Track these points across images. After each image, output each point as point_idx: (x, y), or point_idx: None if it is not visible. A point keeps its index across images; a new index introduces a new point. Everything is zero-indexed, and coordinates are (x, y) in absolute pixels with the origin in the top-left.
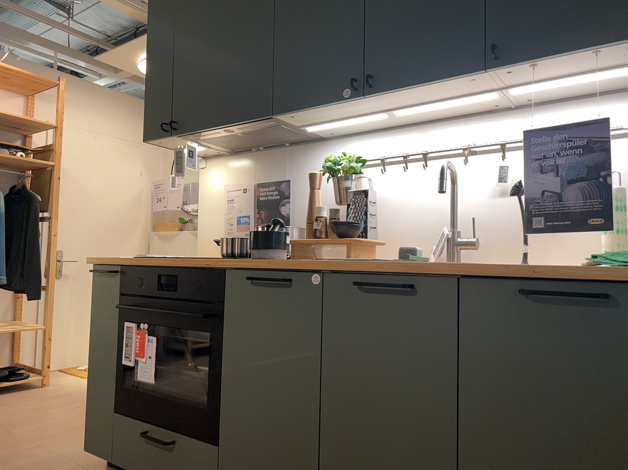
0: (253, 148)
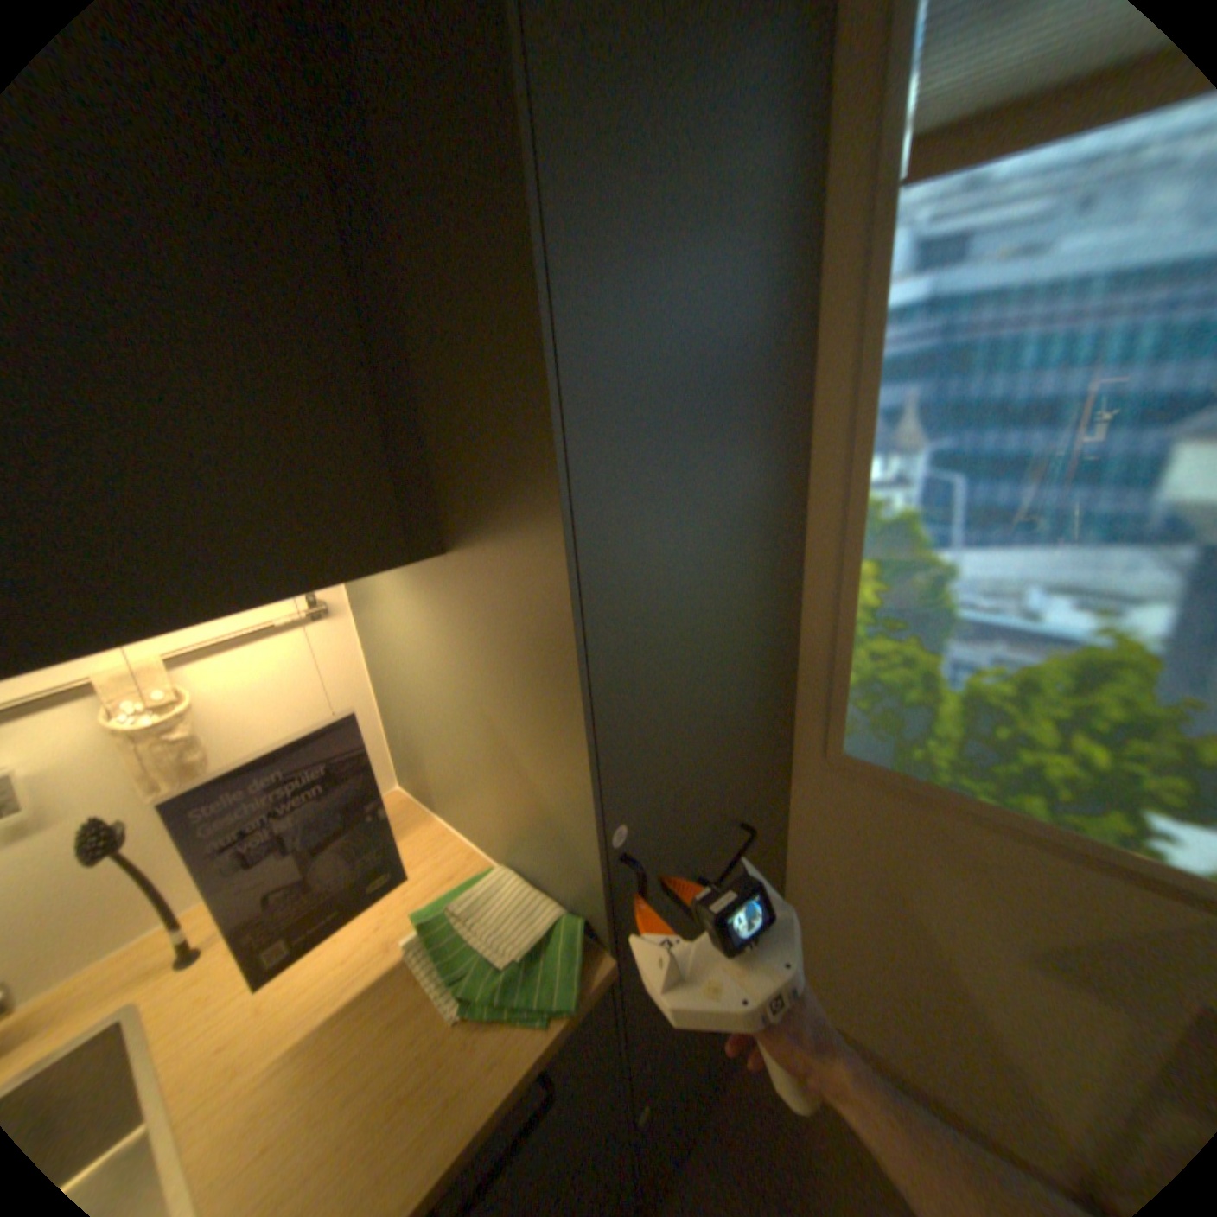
0: None
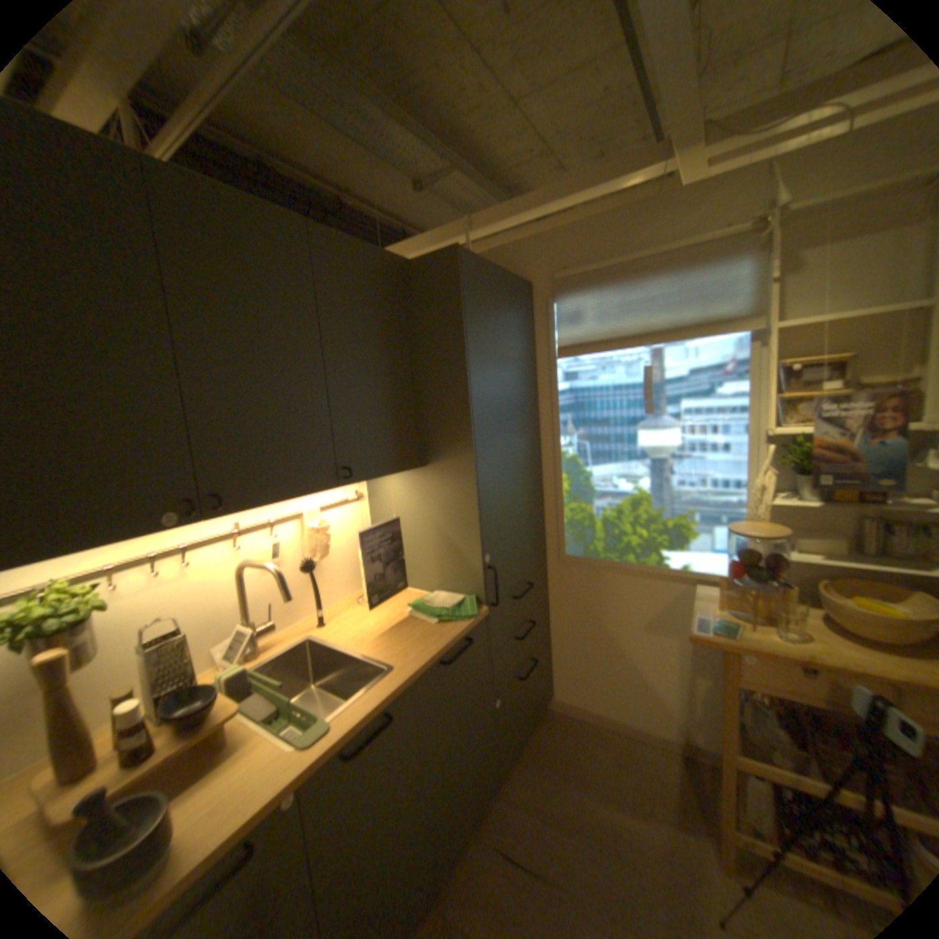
0: None
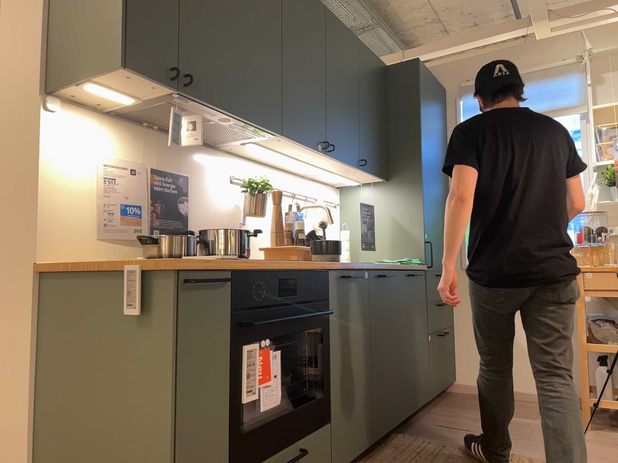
0: (148, 123)
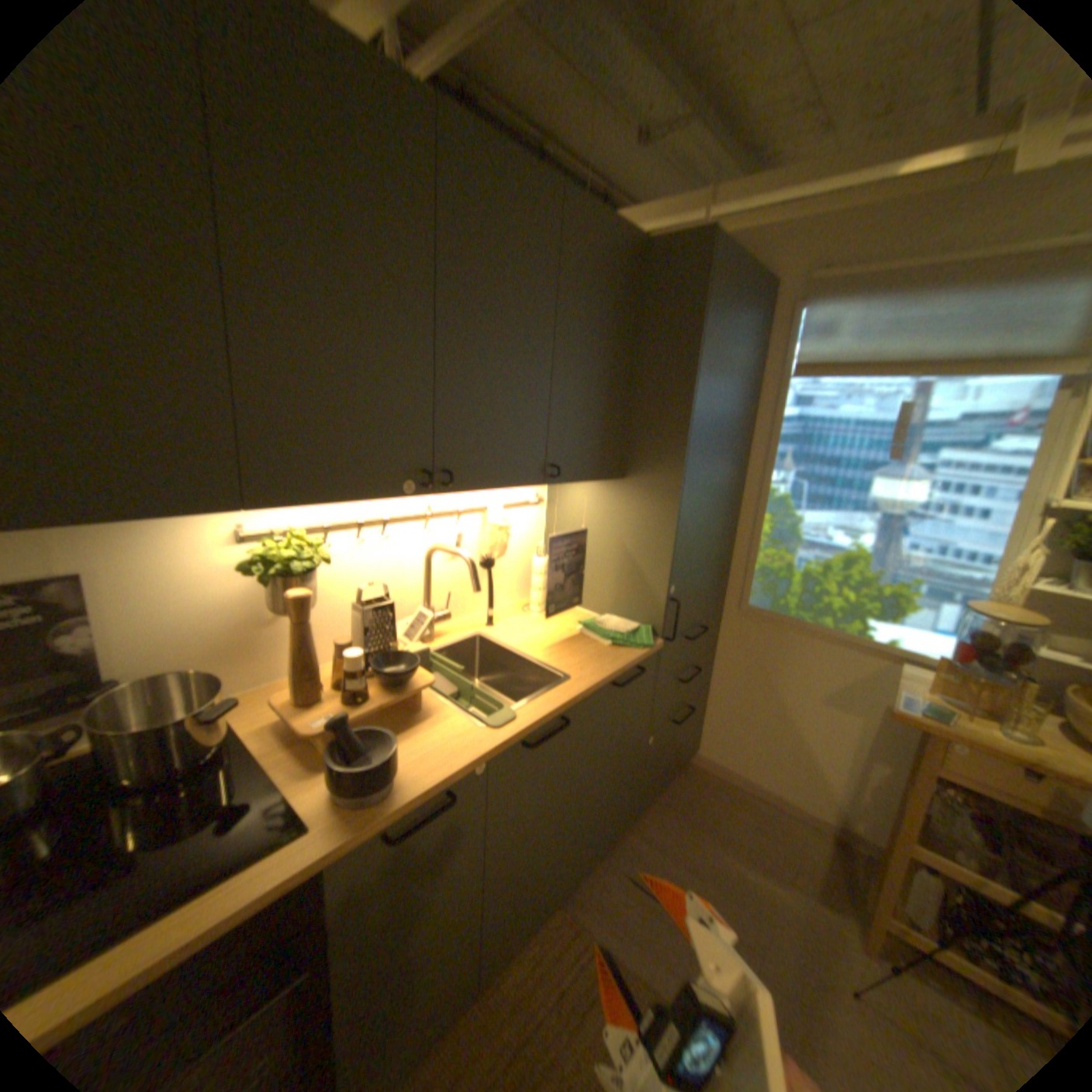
0: None
